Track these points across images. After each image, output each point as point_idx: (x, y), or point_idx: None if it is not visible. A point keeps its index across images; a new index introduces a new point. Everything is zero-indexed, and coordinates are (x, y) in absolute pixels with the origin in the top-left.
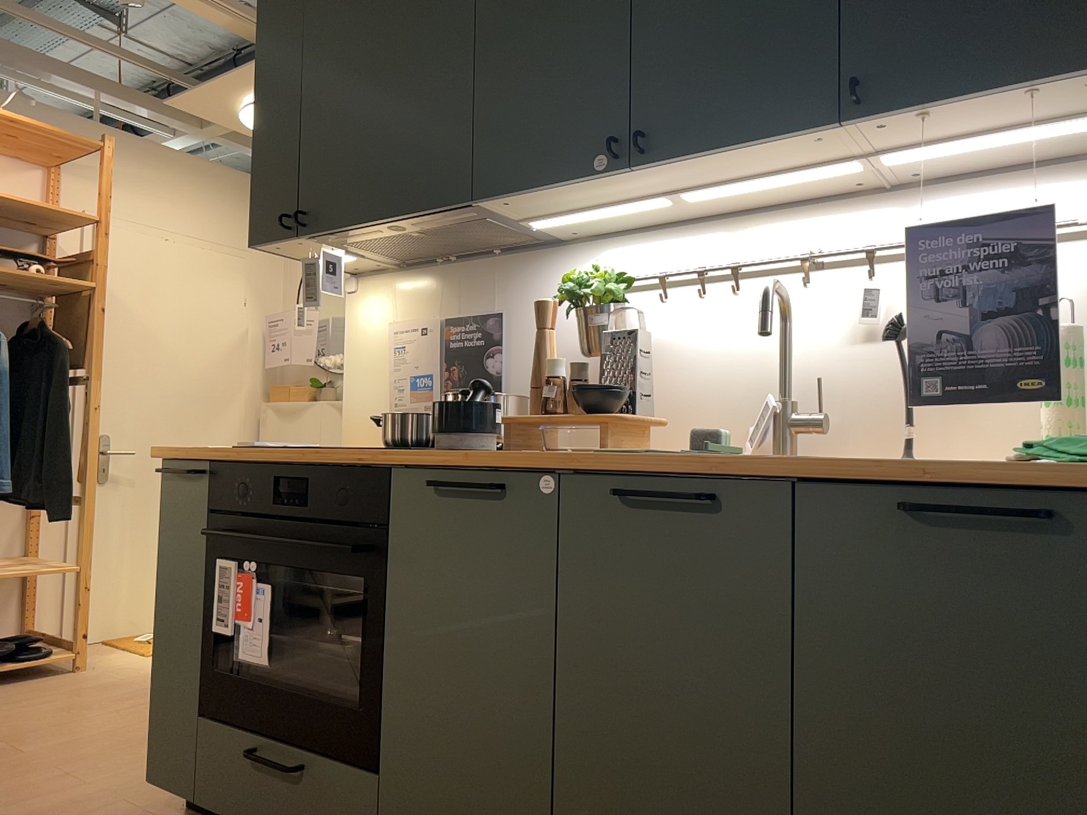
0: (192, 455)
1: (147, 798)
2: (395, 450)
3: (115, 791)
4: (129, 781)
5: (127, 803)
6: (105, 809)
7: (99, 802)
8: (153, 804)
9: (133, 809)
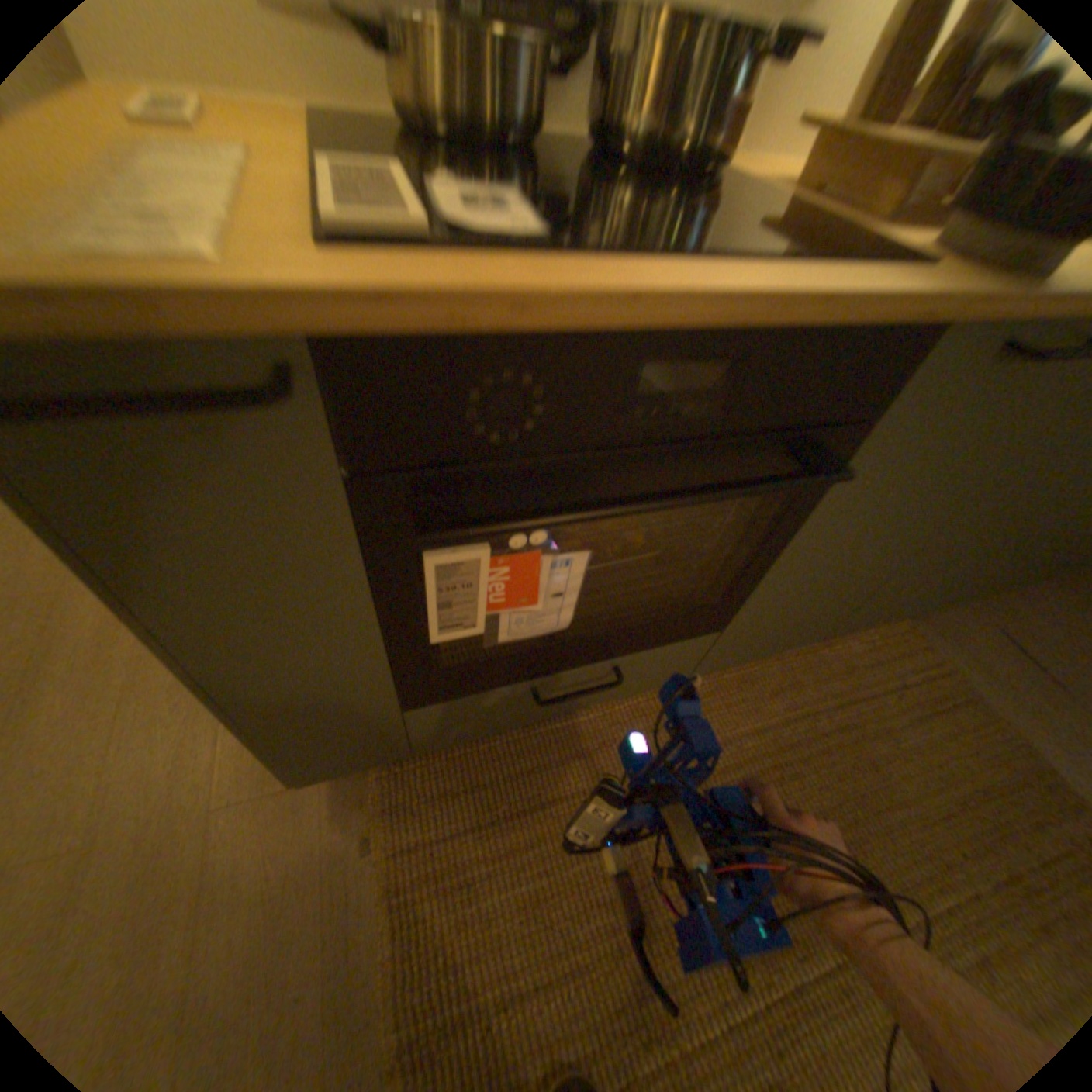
0: (191, 322)
1: (231, 781)
2: (927, 268)
3: (162, 815)
4: (144, 787)
5: (222, 810)
6: (213, 841)
7: (182, 844)
8: (259, 779)
9: (252, 807)
